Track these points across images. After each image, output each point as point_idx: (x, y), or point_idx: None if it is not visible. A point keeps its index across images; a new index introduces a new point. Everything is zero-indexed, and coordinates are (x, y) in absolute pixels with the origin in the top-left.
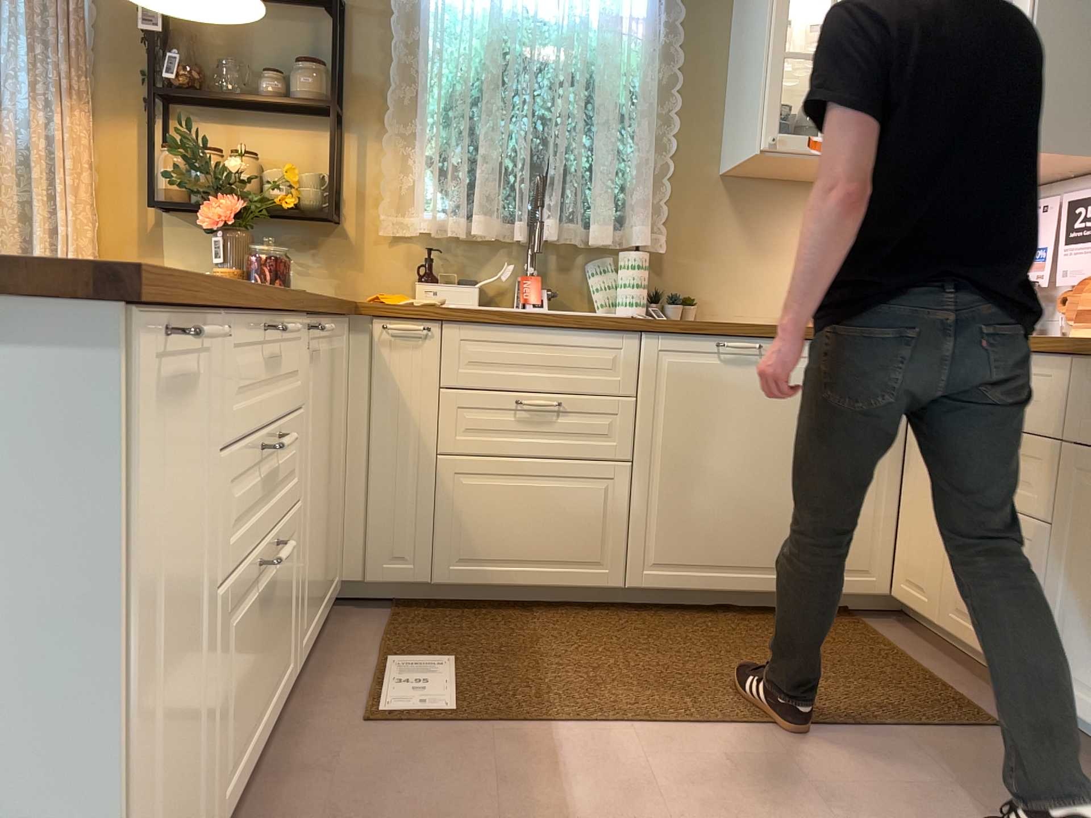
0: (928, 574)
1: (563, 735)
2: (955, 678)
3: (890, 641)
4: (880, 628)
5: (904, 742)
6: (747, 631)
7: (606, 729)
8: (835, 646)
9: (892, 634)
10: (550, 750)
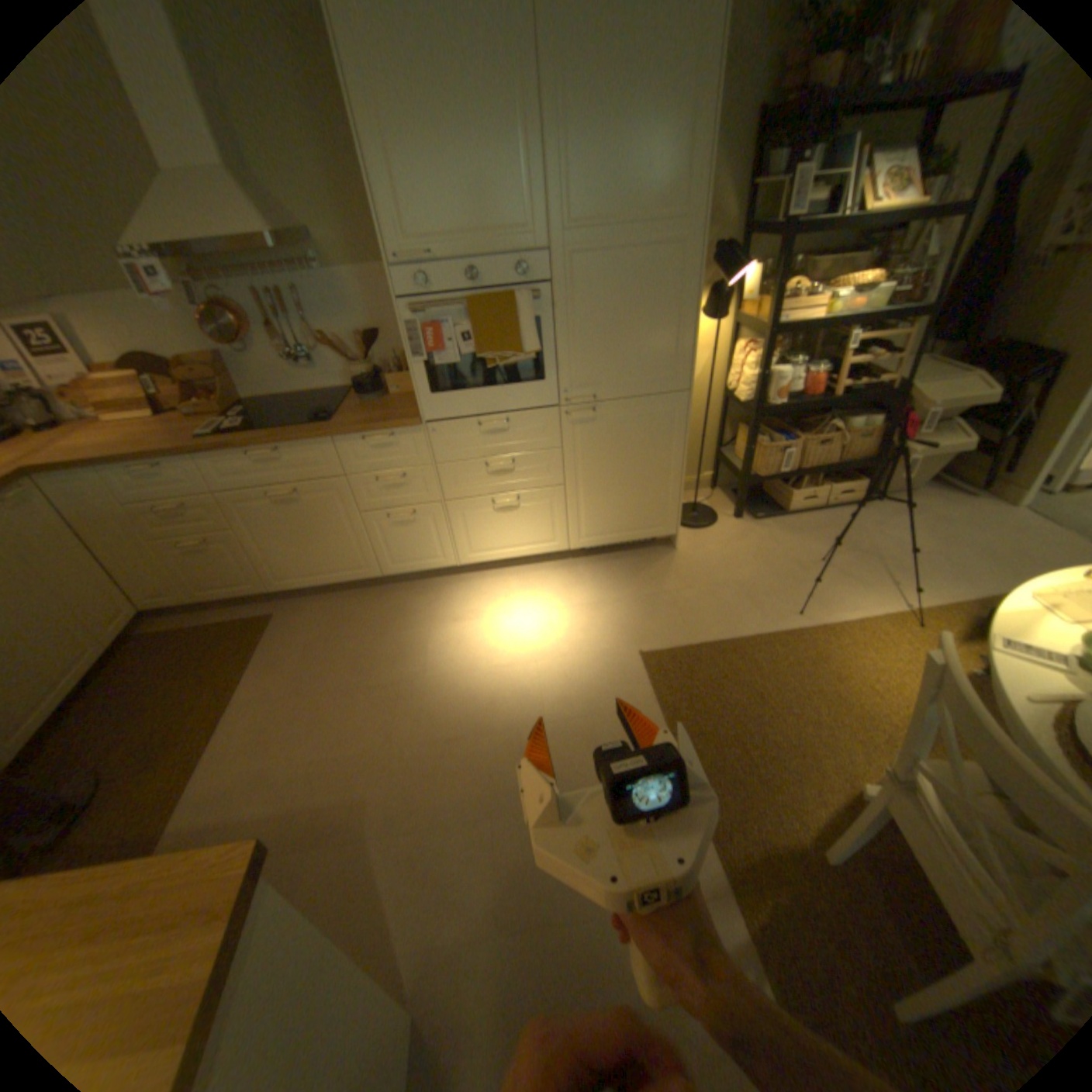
0: (159, 589)
1: (177, 825)
2: (221, 617)
3: (168, 631)
4: (149, 631)
5: (263, 654)
6: (106, 701)
7: (184, 798)
8: (157, 658)
9: (160, 628)
10: (190, 834)
